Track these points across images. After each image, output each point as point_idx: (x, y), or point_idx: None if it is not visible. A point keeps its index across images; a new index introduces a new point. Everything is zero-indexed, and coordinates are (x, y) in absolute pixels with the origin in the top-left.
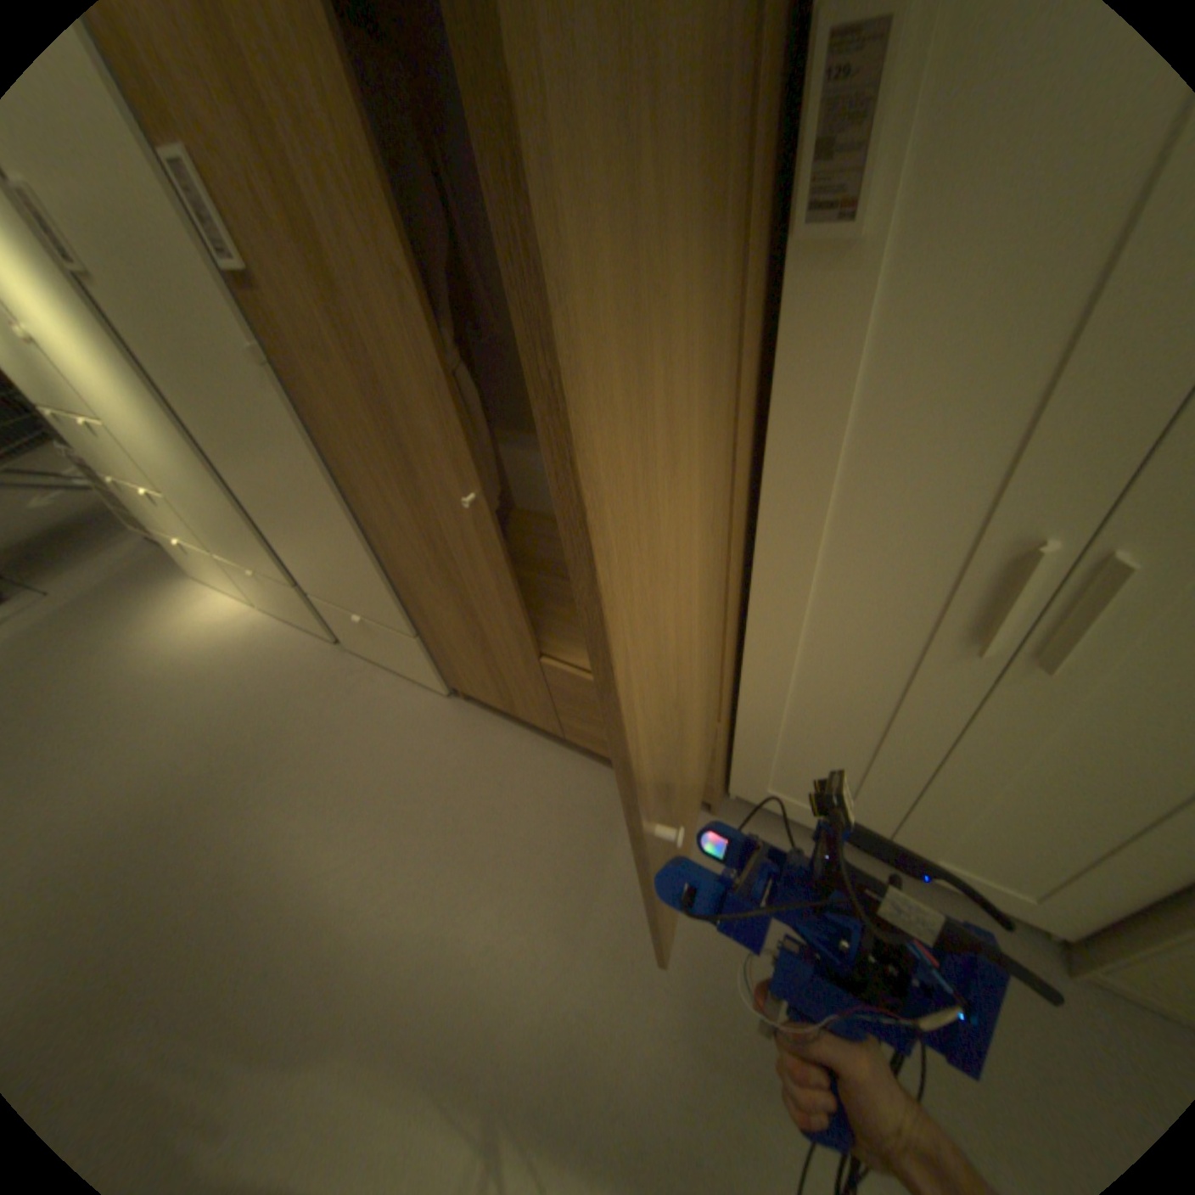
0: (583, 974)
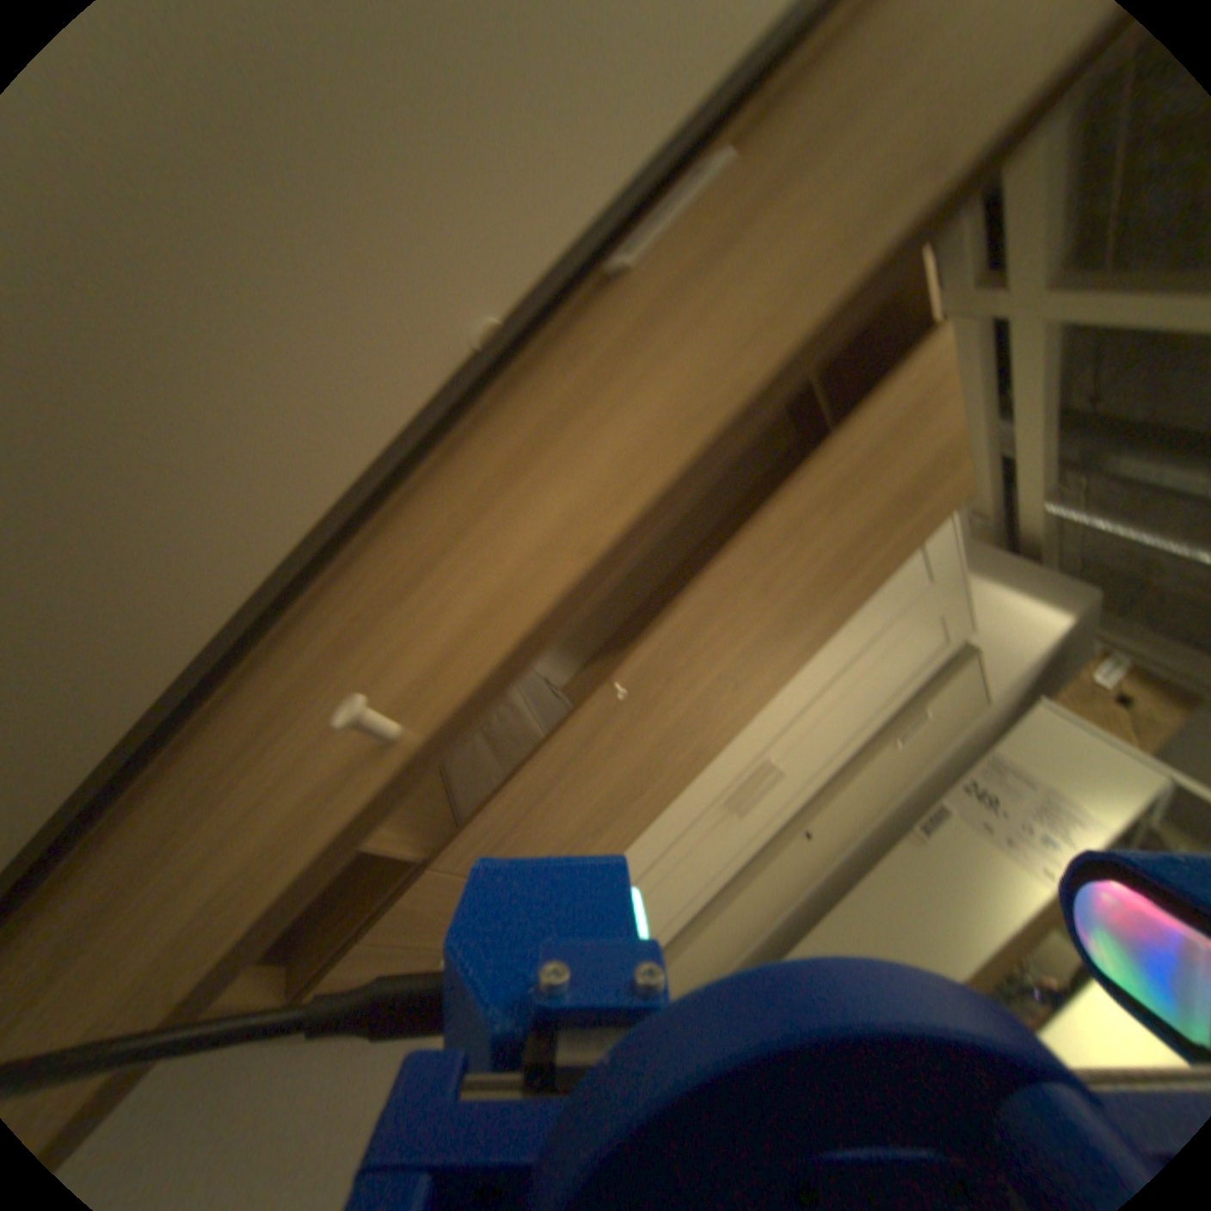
0: None
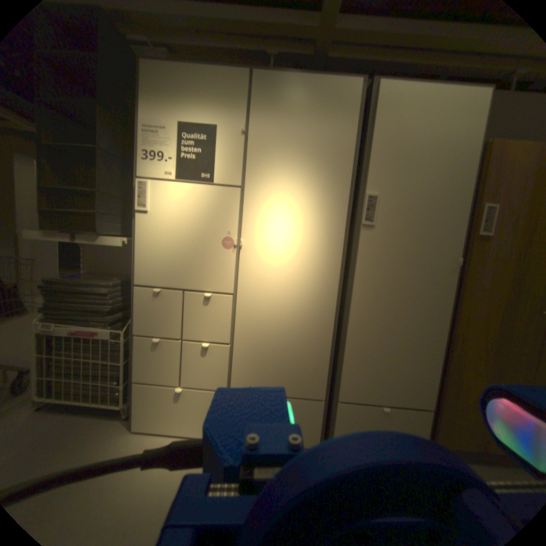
0: None
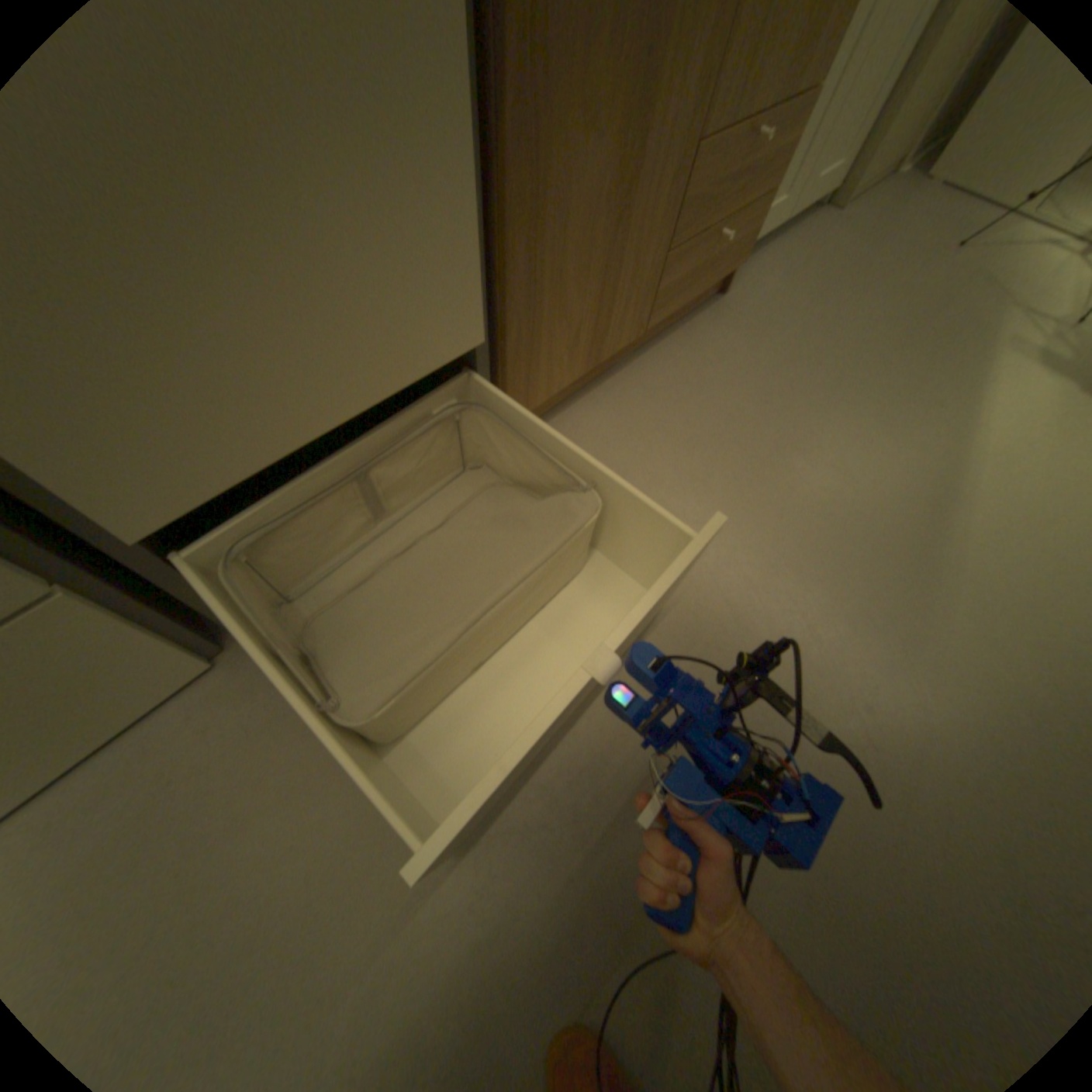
0: (850, 403)
